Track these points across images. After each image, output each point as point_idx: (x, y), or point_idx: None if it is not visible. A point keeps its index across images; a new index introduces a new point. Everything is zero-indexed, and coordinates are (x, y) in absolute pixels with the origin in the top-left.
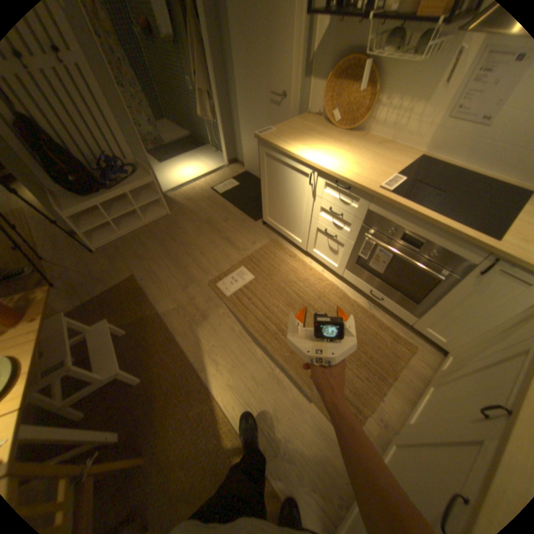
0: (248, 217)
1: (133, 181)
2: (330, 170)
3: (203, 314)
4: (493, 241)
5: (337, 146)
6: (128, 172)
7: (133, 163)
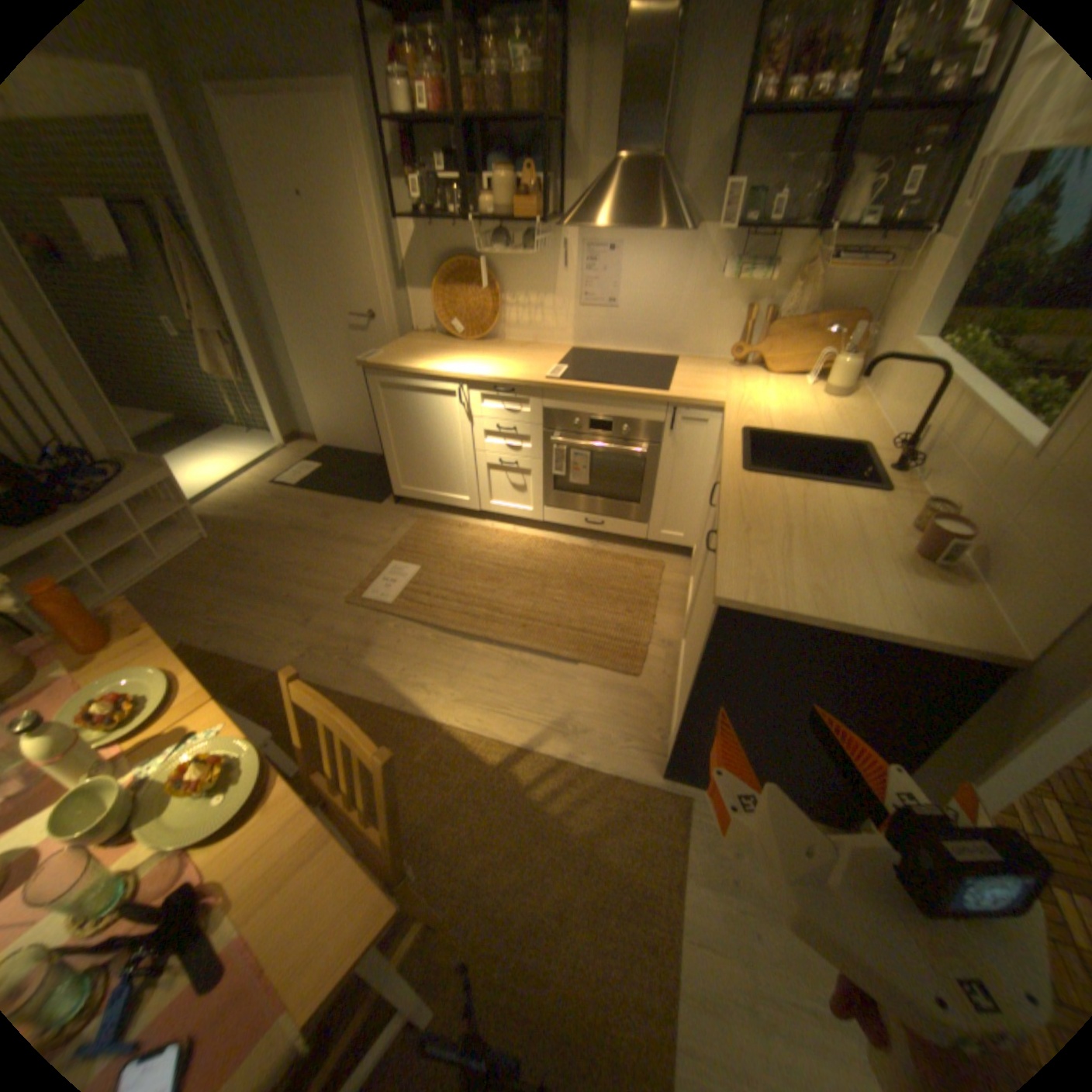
0: (365, 500)
1: (130, 479)
2: (482, 375)
3: (361, 639)
4: (662, 392)
5: (476, 355)
6: (106, 470)
7: (108, 457)
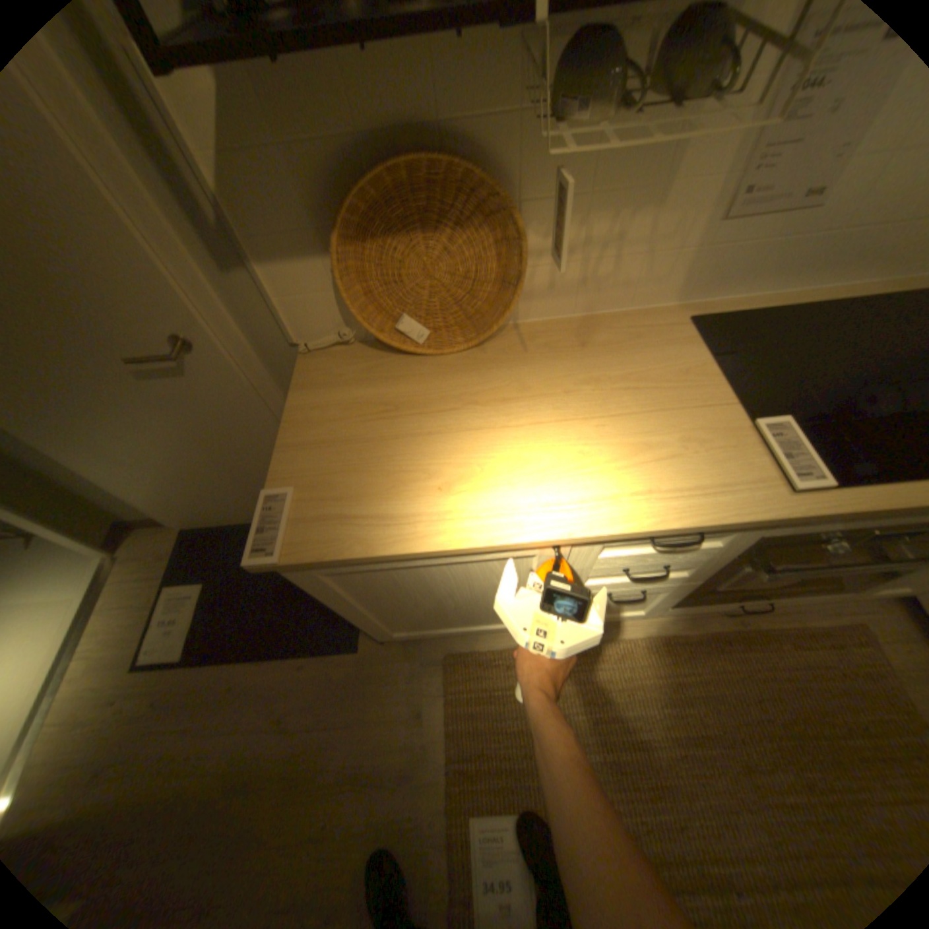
0: (325, 654)
1: None
2: (633, 528)
3: None
4: None
5: (525, 419)
6: None
7: None
